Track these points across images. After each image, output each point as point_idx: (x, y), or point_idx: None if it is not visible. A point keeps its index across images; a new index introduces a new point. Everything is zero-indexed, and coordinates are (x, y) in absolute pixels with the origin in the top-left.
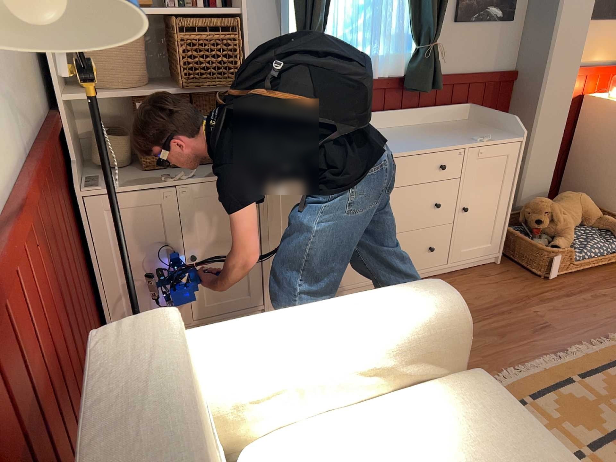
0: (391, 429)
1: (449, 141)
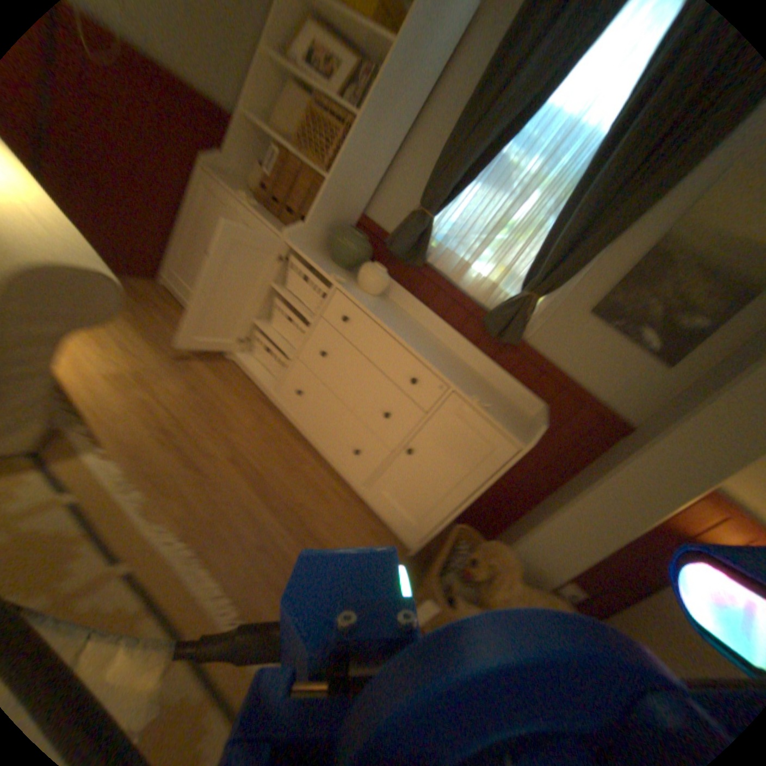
0: None
1: (452, 376)
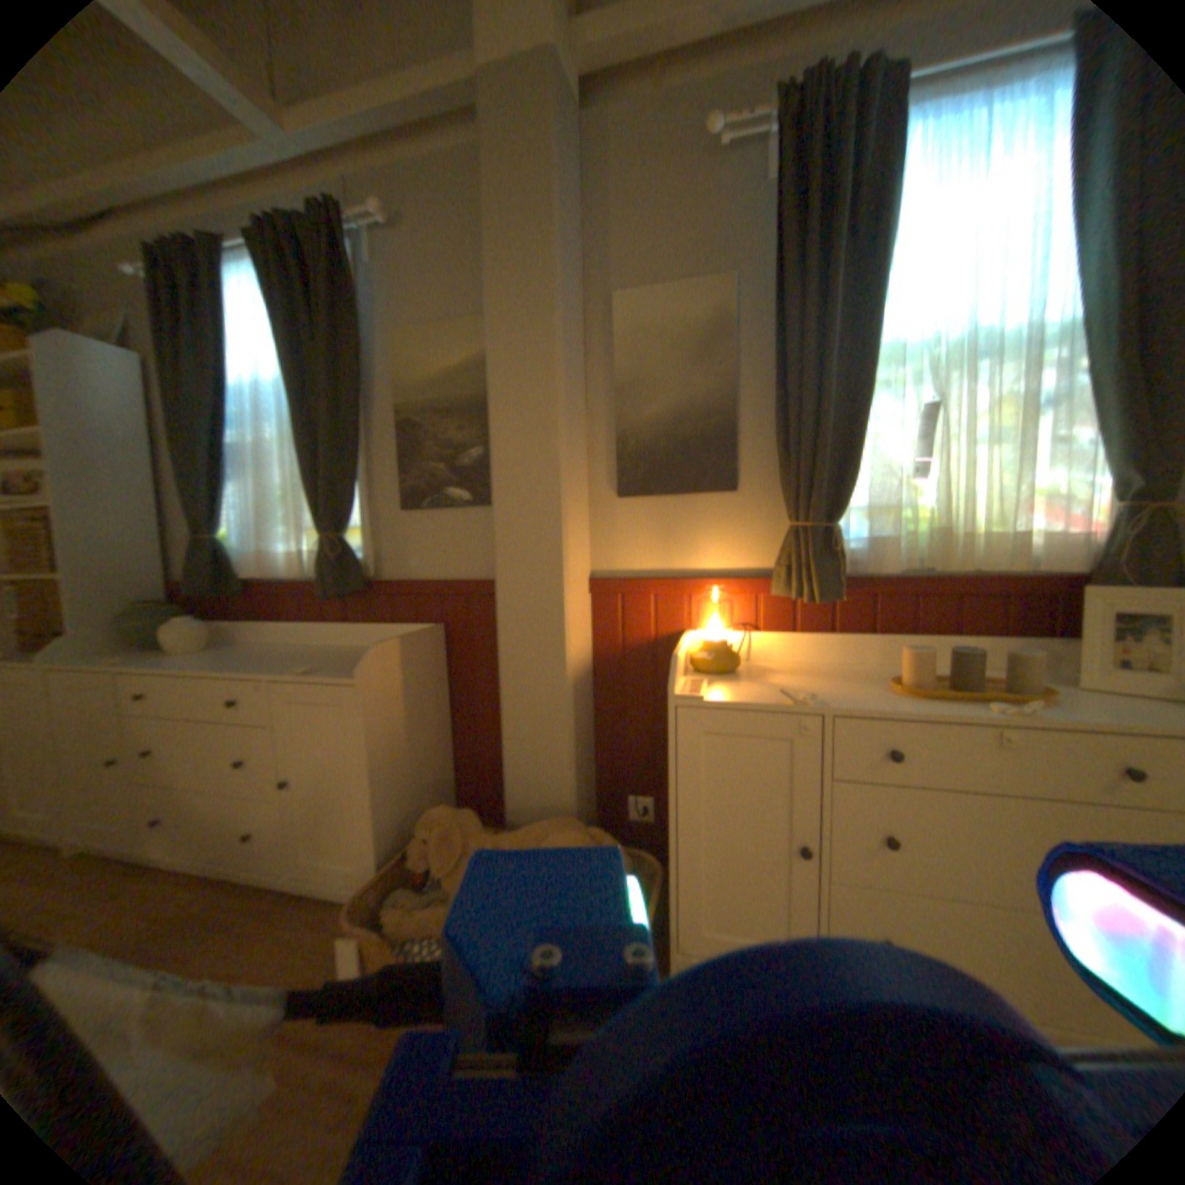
0: None
1: (279, 669)
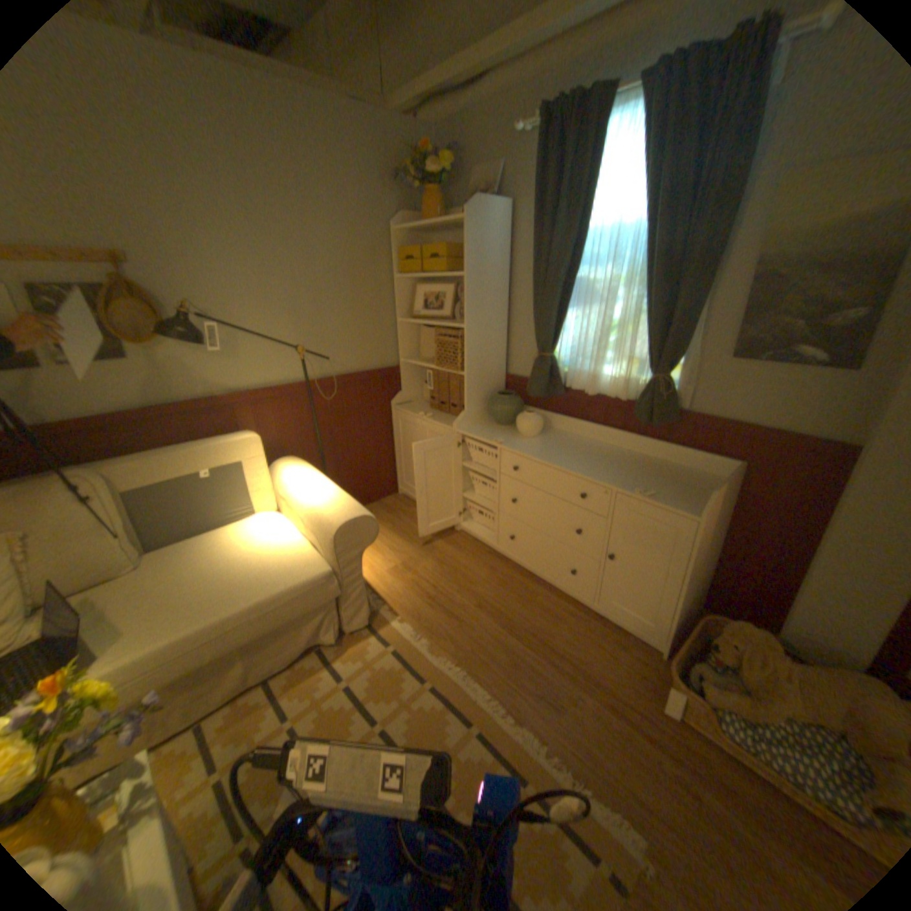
0: (281, 543)
1: (615, 478)
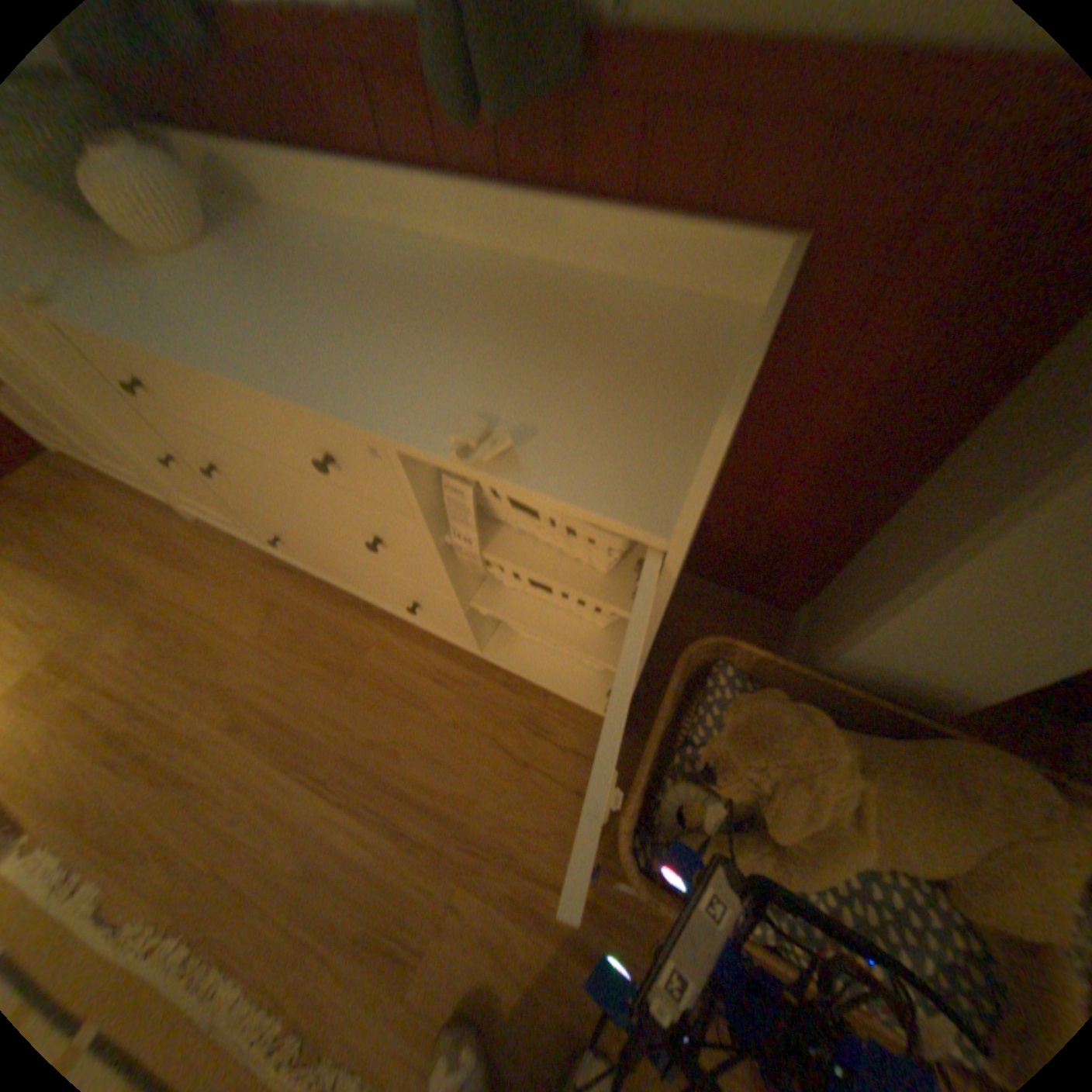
0: None
1: (399, 384)
